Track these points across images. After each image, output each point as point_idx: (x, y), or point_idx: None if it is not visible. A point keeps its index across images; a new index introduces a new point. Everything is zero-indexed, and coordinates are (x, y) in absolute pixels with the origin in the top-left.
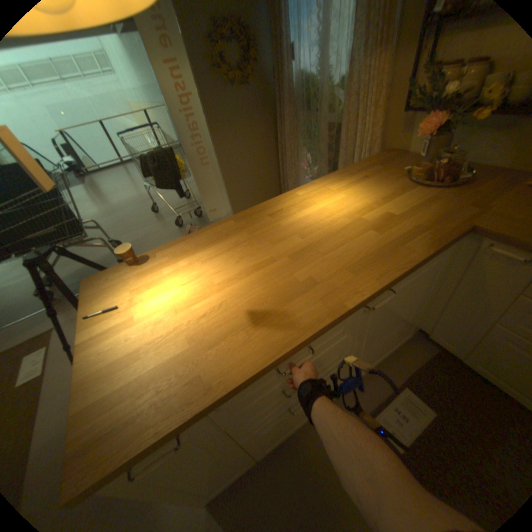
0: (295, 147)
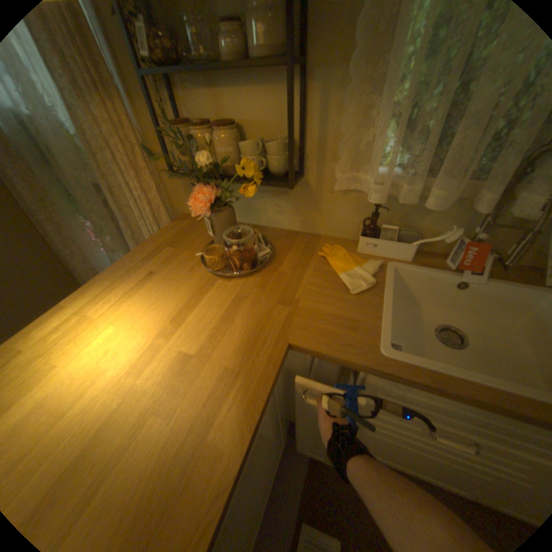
0: (59, 216)
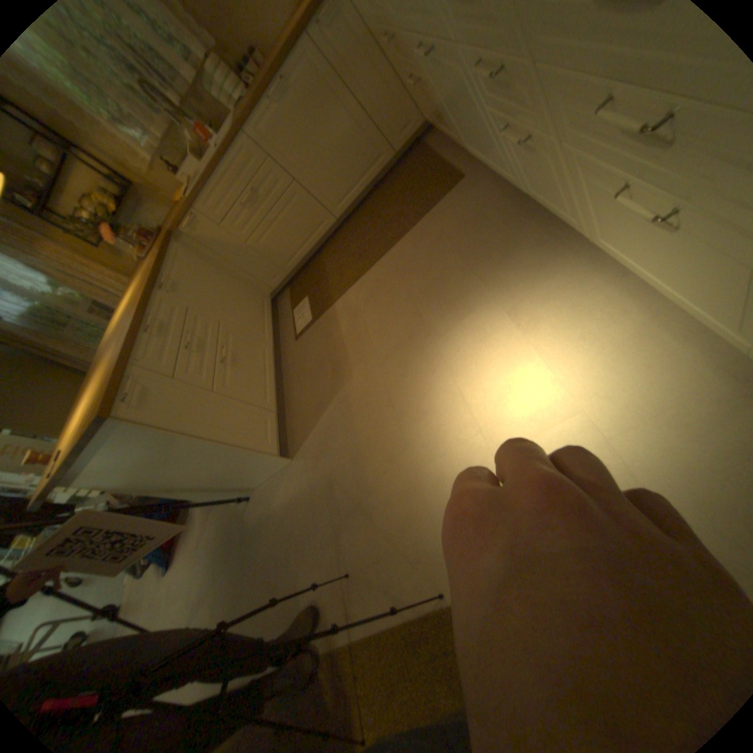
0: None
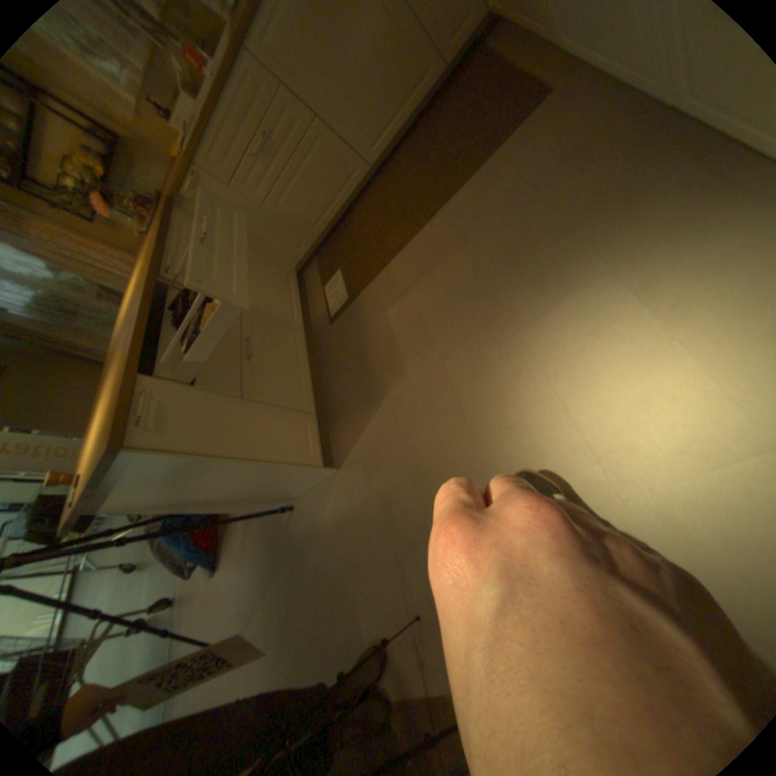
0: None
